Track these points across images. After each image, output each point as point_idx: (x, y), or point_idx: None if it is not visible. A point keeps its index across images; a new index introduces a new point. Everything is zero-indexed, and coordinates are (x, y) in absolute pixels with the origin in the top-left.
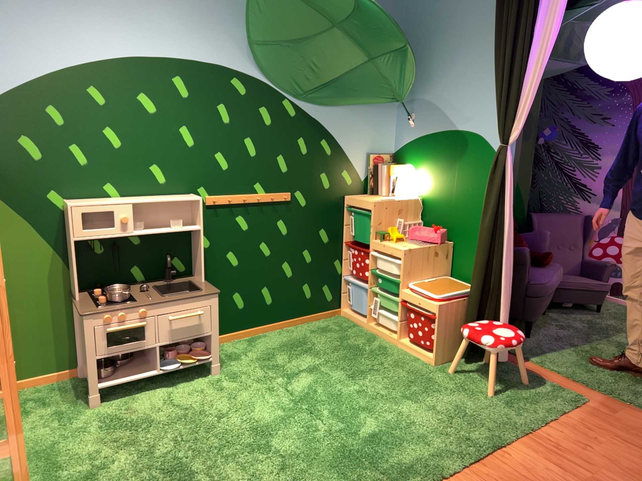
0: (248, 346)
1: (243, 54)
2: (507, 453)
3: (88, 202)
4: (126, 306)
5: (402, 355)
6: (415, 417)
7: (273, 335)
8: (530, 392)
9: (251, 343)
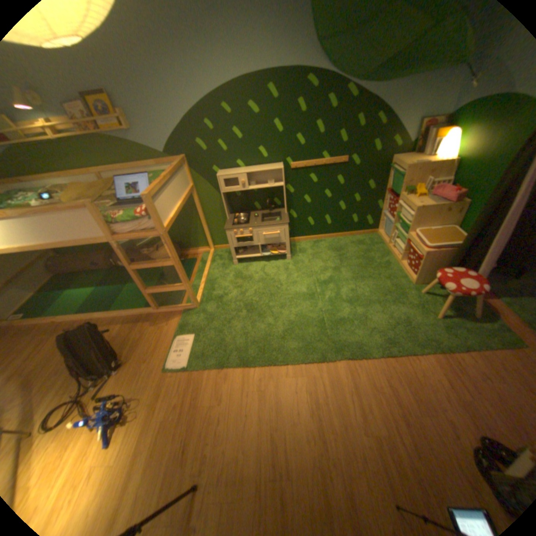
0: (312, 246)
1: (316, 51)
2: (418, 360)
3: (226, 173)
4: (242, 227)
5: (397, 272)
6: (374, 316)
7: (329, 241)
8: (472, 327)
9: (314, 244)
